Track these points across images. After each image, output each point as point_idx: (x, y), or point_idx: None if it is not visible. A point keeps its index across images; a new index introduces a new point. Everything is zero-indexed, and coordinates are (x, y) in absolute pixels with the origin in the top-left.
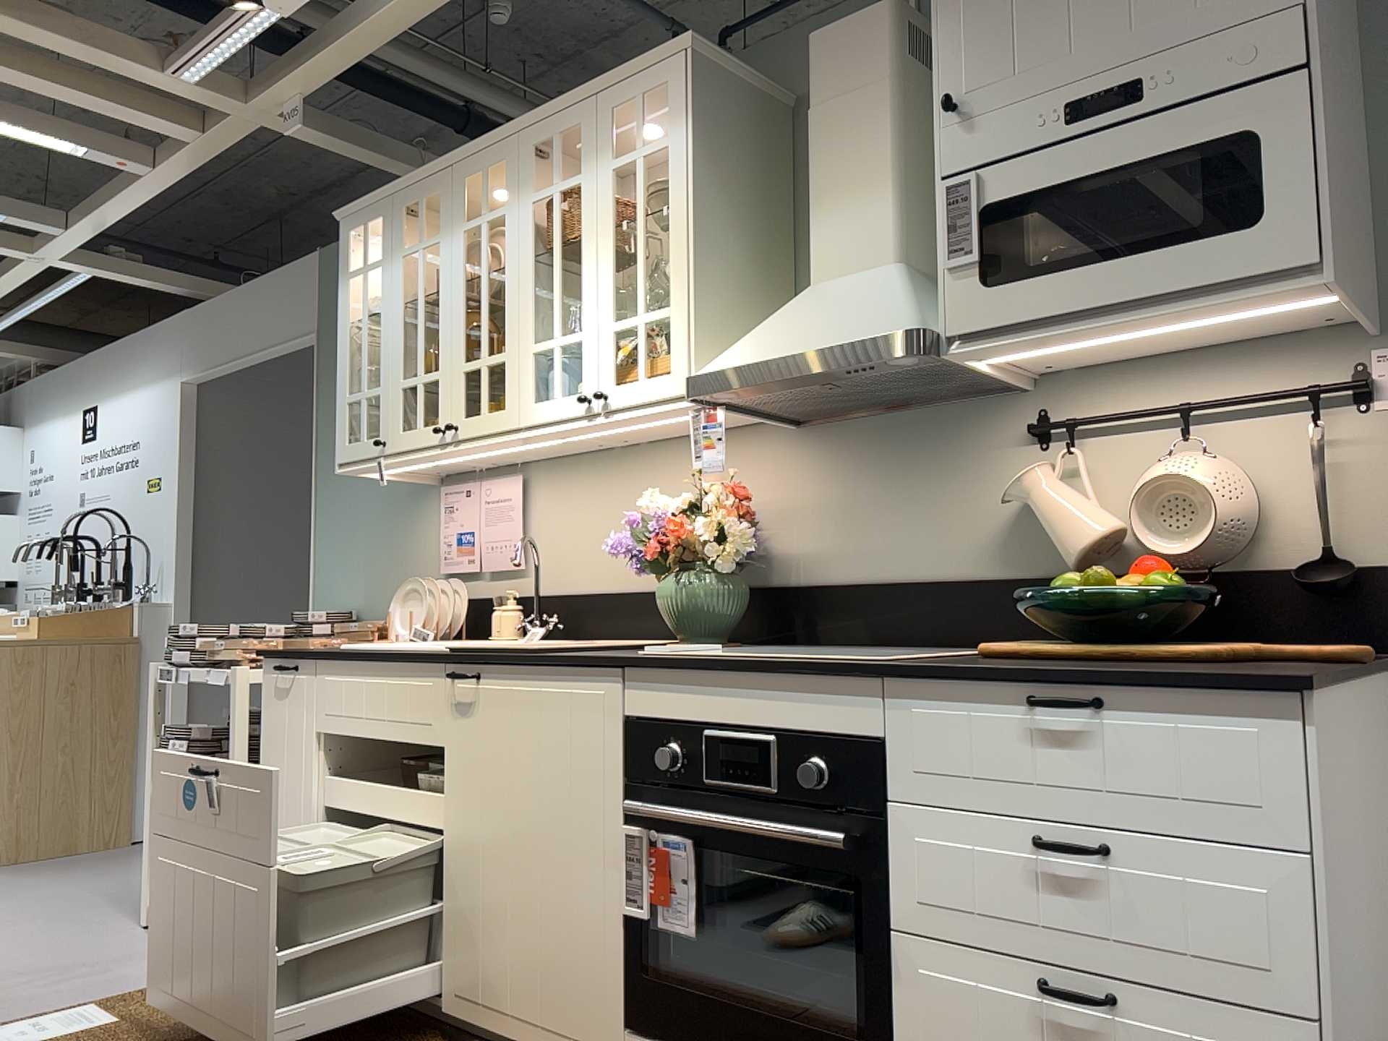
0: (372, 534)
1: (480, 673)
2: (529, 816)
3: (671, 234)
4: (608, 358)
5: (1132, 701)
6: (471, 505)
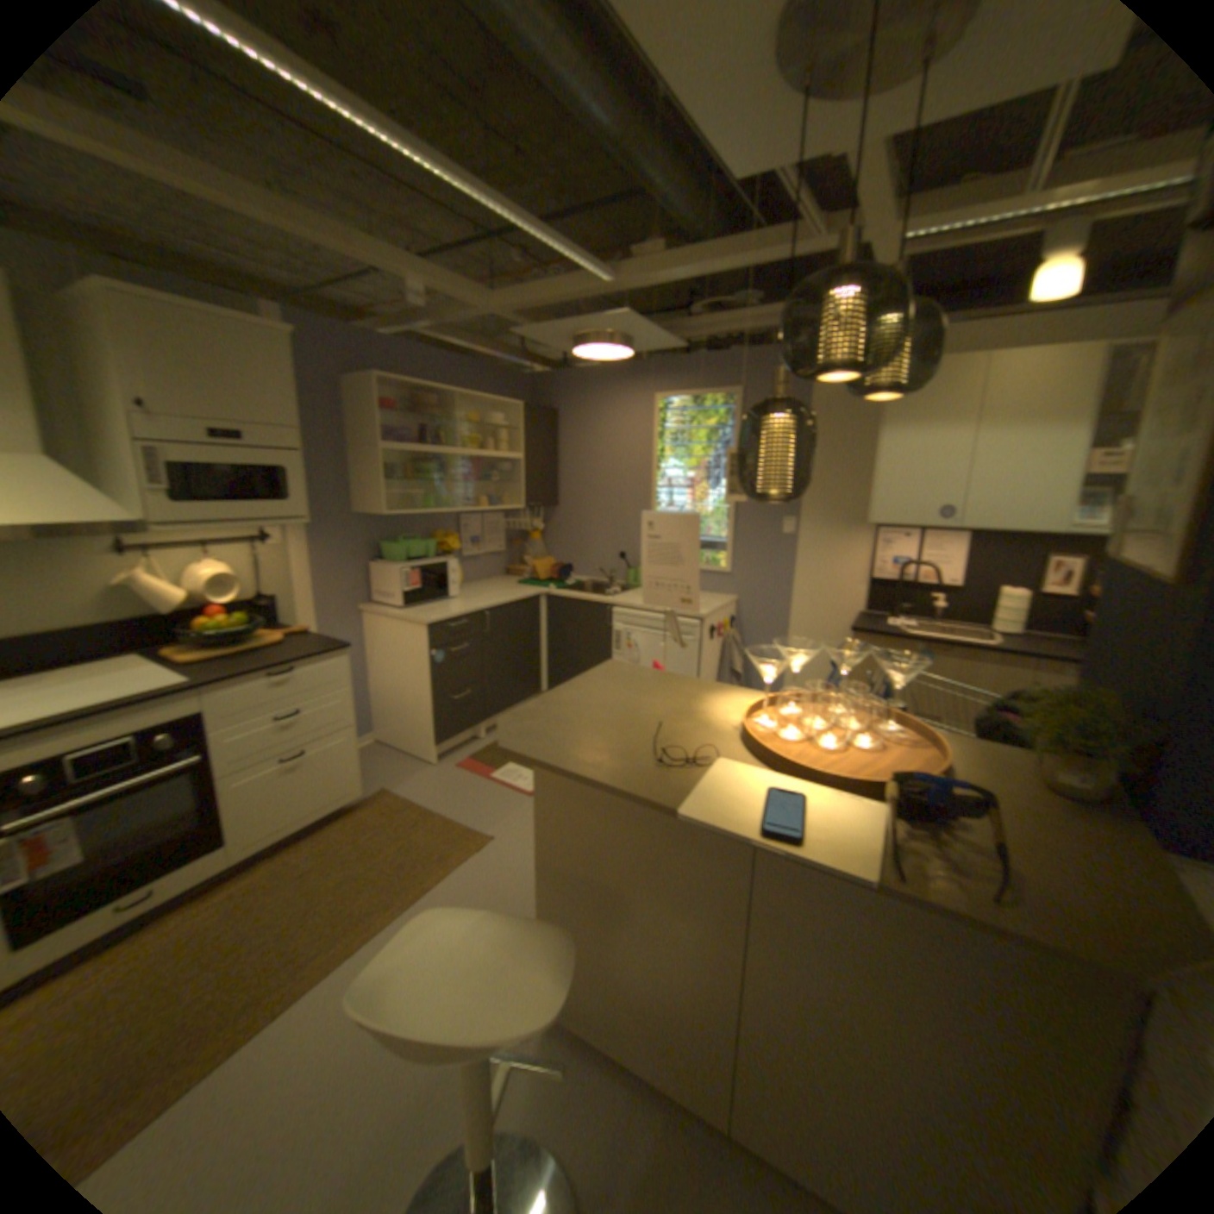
0: None
1: None
2: None
3: None
4: None
5: (306, 665)
6: None
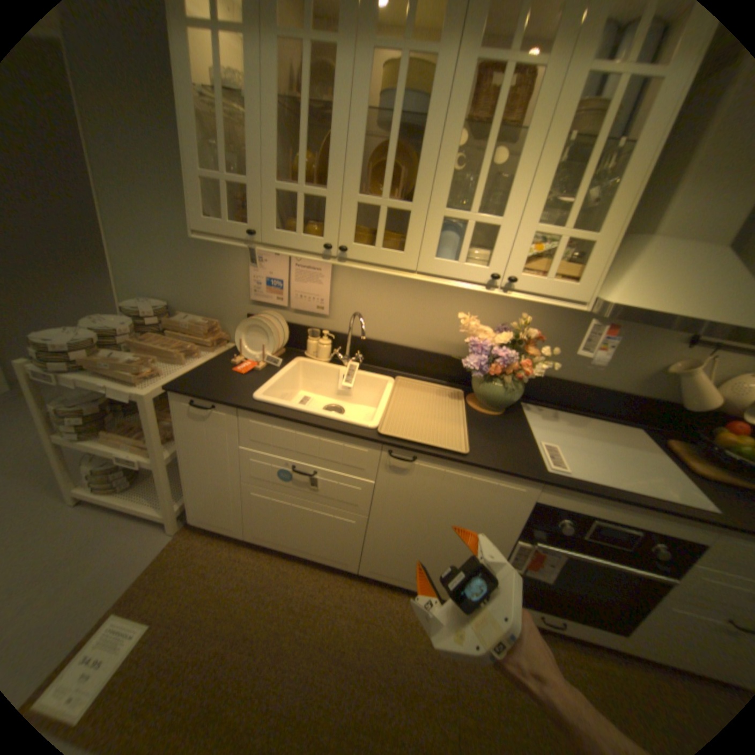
0: (173, 252)
1: (418, 457)
2: (446, 524)
3: (629, 172)
4: (523, 250)
5: None
6: (282, 263)
